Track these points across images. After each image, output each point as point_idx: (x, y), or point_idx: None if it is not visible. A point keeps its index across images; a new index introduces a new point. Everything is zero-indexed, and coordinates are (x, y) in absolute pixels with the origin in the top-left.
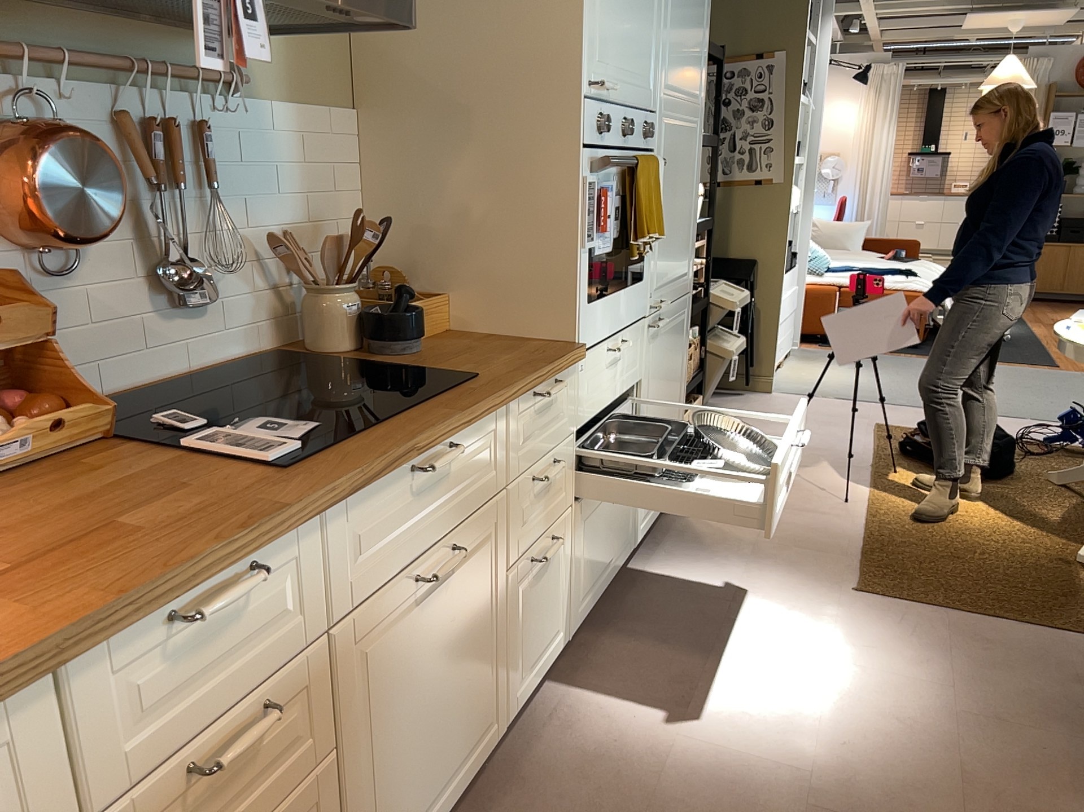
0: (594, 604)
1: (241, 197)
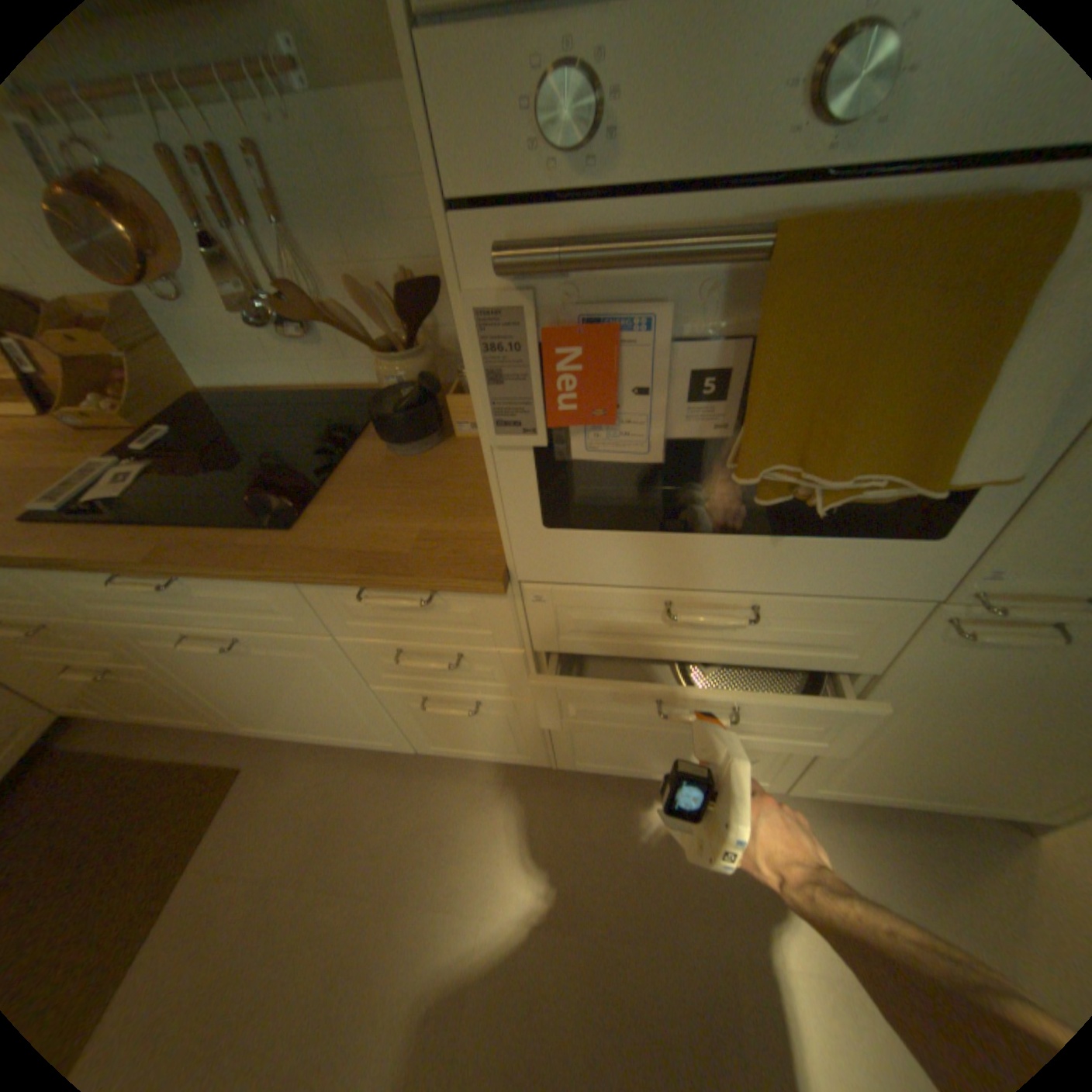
0: (630, 777)
1: (332, 226)
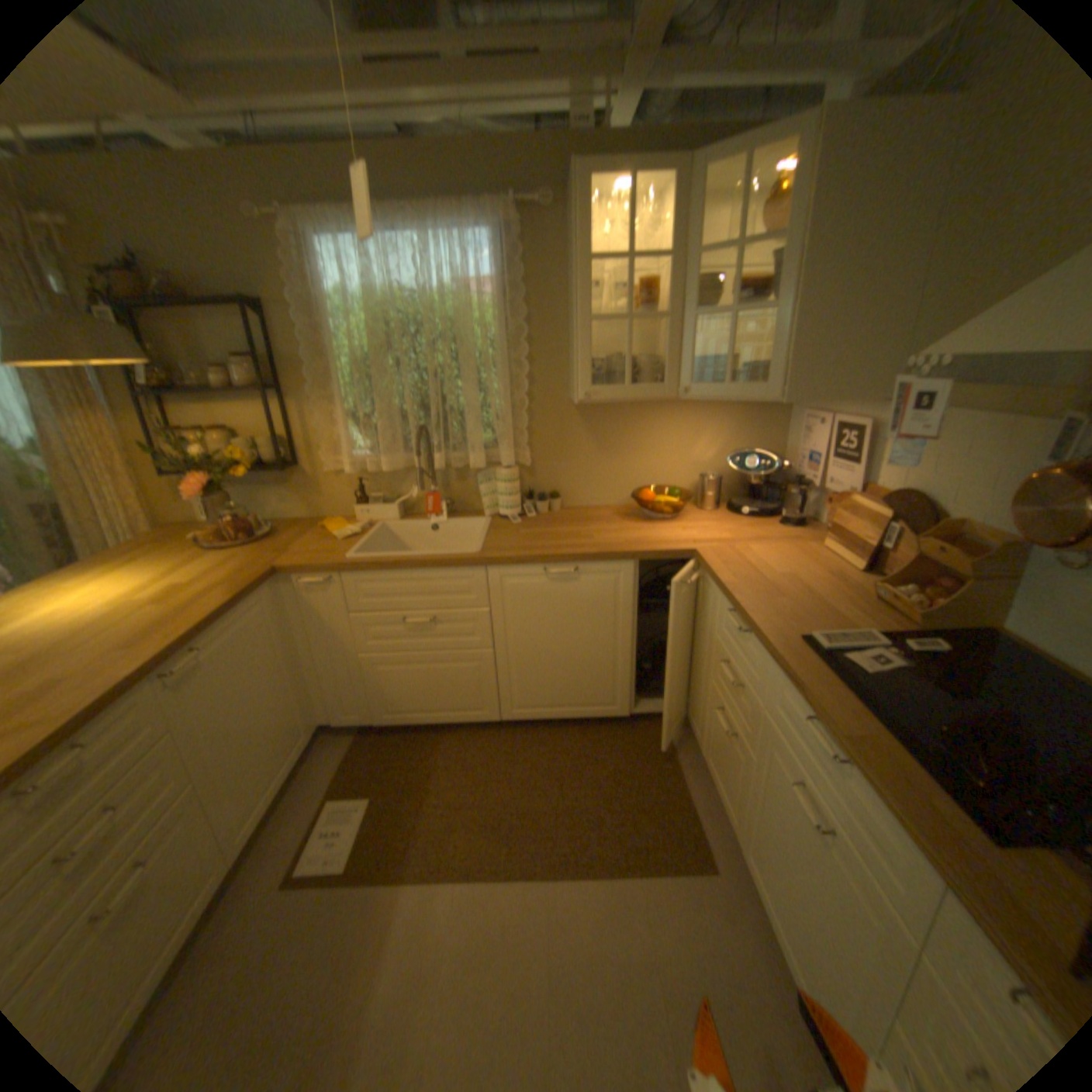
0: None
1: None
